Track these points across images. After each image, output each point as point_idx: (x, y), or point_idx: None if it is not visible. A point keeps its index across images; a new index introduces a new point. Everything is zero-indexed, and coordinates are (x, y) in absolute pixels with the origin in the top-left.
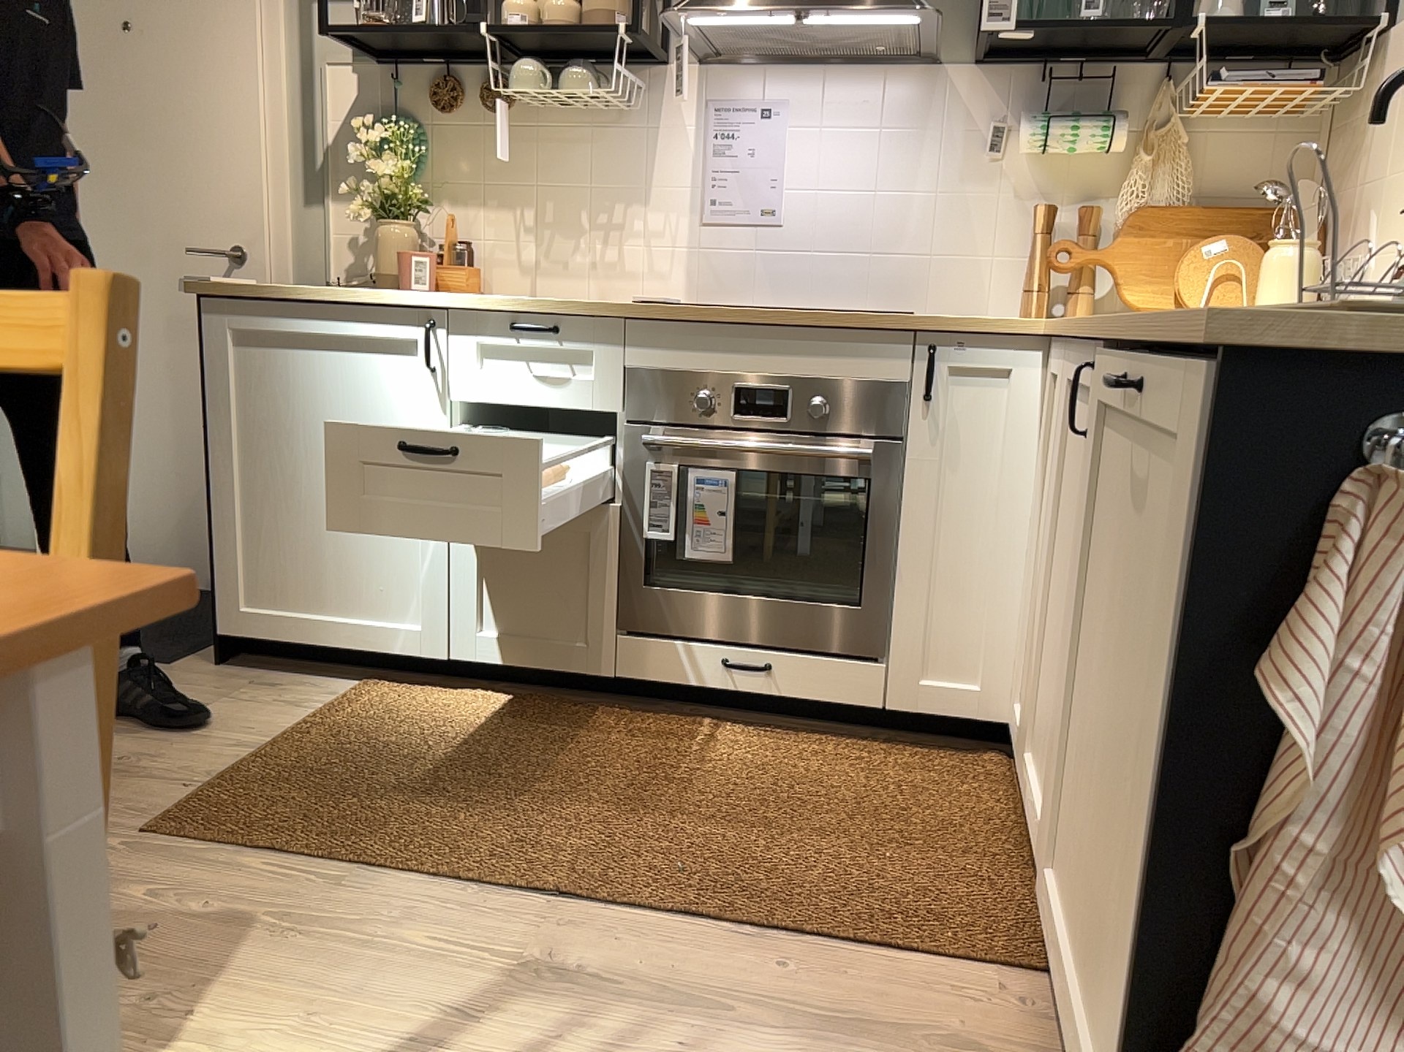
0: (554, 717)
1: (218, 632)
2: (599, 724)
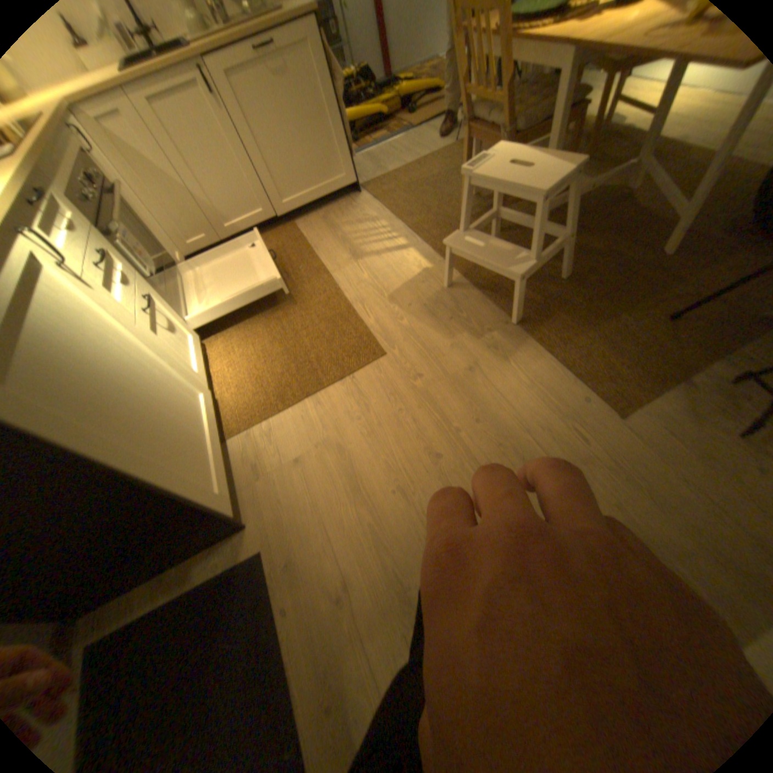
0: (223, 356)
1: (231, 518)
2: (223, 339)
